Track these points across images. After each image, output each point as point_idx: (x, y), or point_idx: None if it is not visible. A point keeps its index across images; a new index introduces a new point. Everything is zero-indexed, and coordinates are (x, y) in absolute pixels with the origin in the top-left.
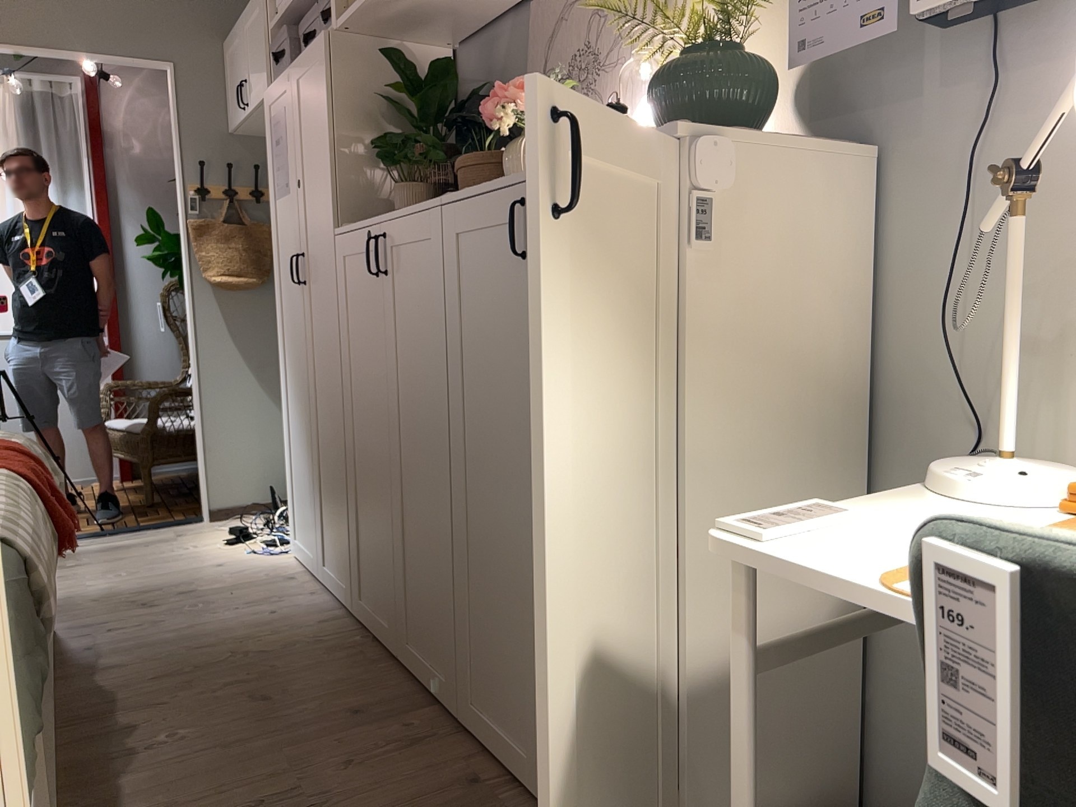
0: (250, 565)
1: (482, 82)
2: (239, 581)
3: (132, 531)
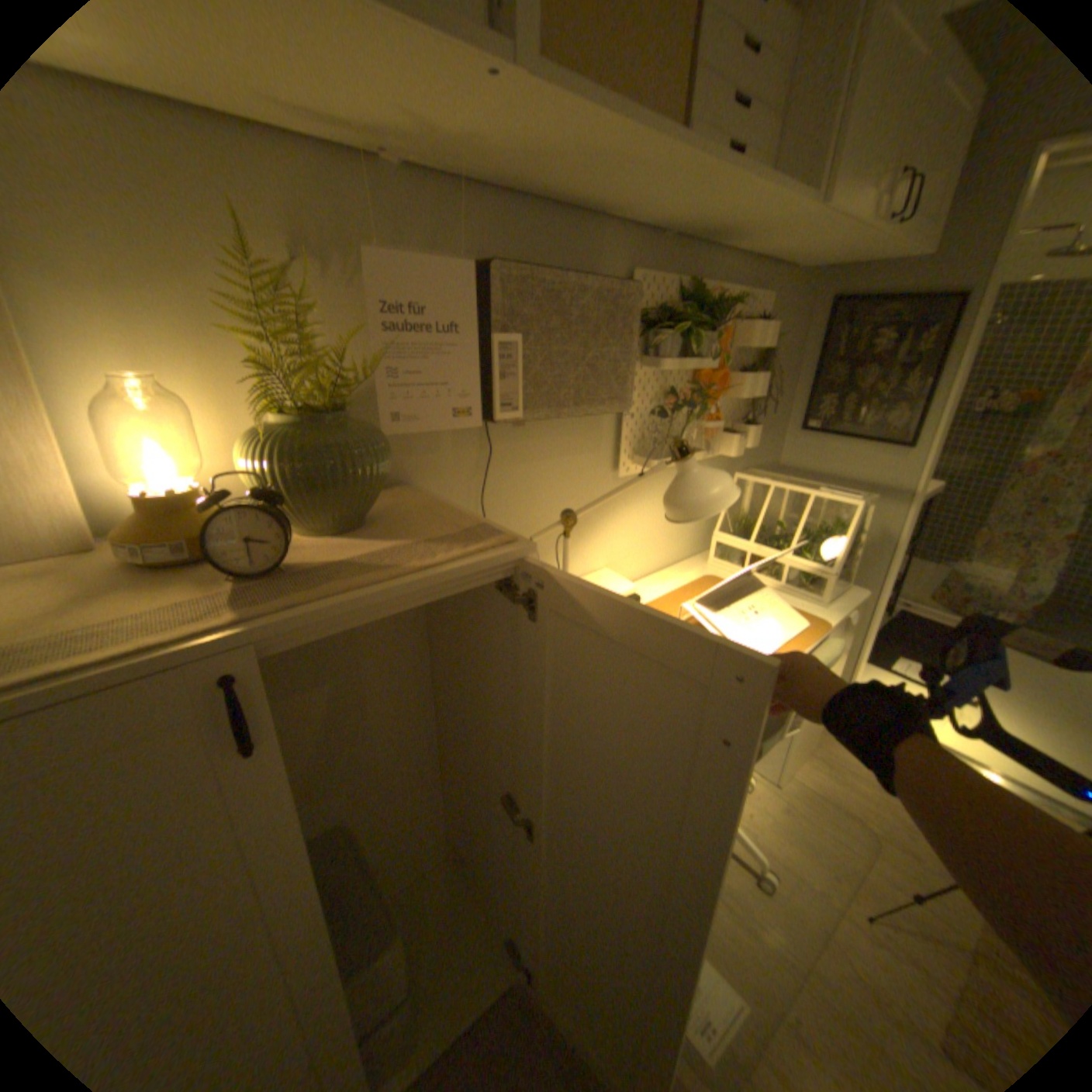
0: None
1: None
2: None
3: None
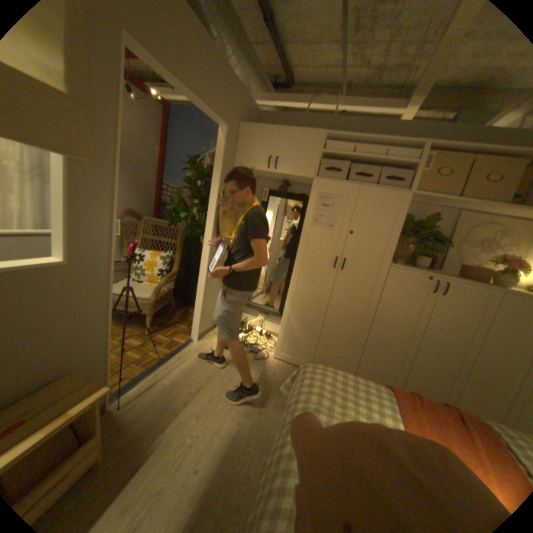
0: (270, 367)
1: (416, 217)
2: (284, 378)
3: (174, 356)
